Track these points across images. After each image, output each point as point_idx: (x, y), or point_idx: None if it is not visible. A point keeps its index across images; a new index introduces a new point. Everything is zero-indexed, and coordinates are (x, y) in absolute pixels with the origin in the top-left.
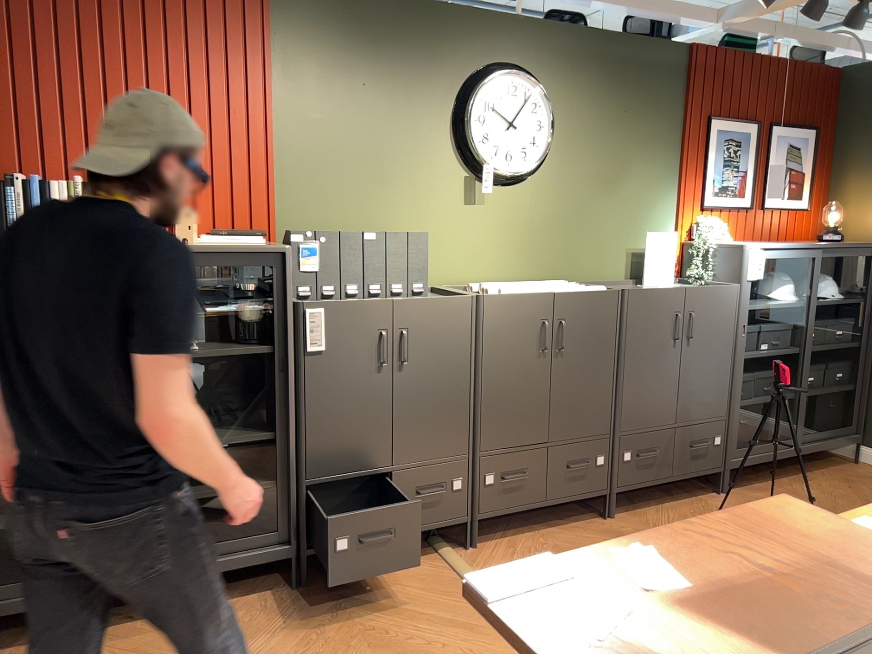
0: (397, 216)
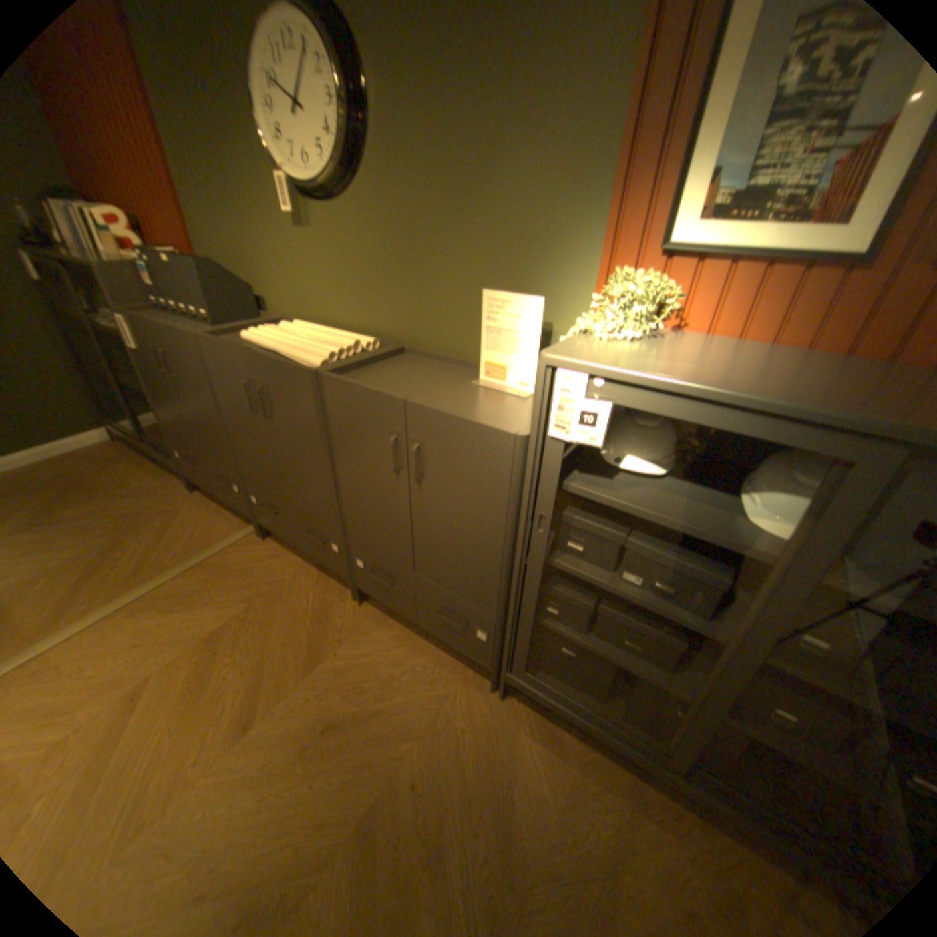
0: (249, 239)
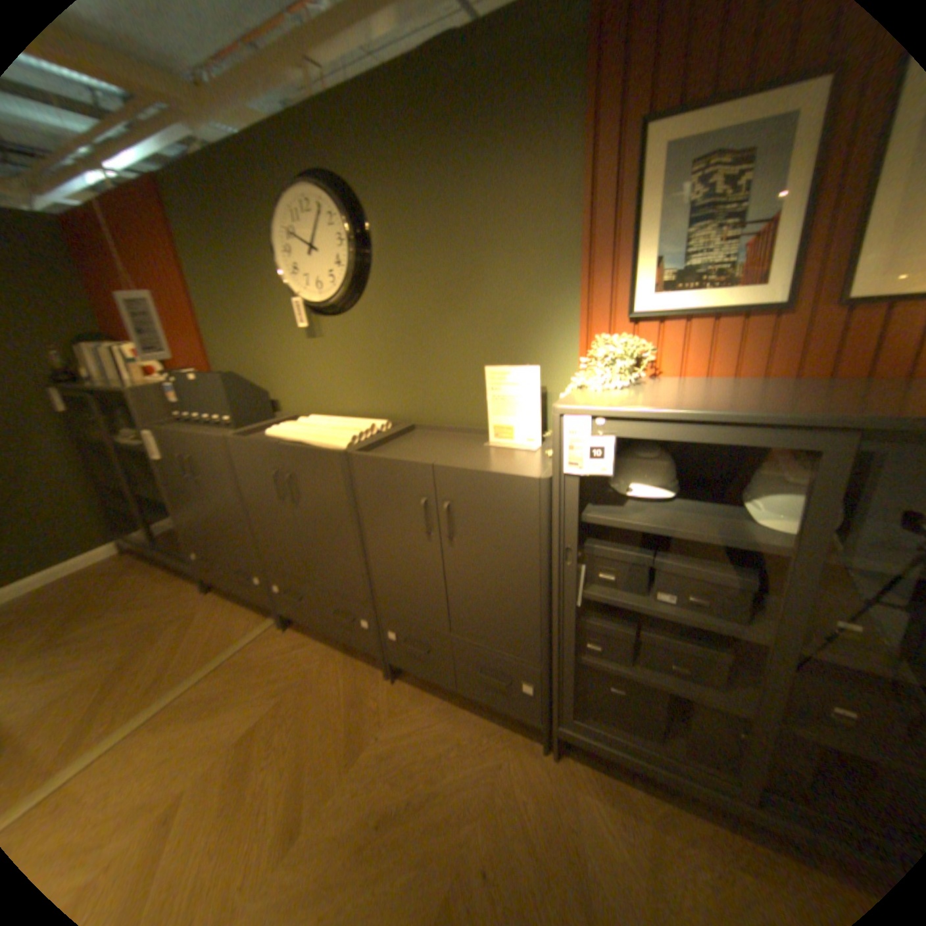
0: (264, 354)
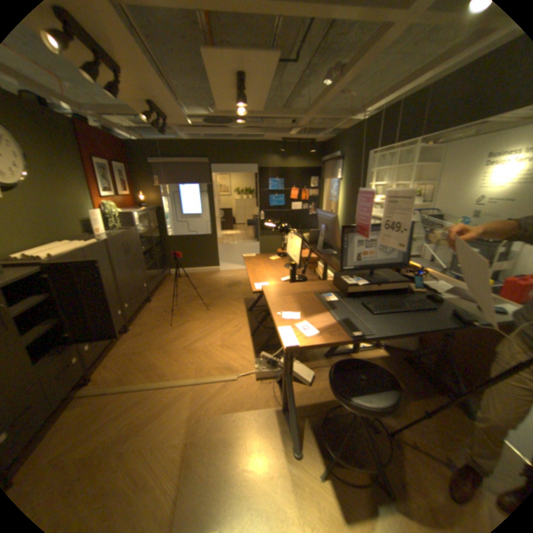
0: None
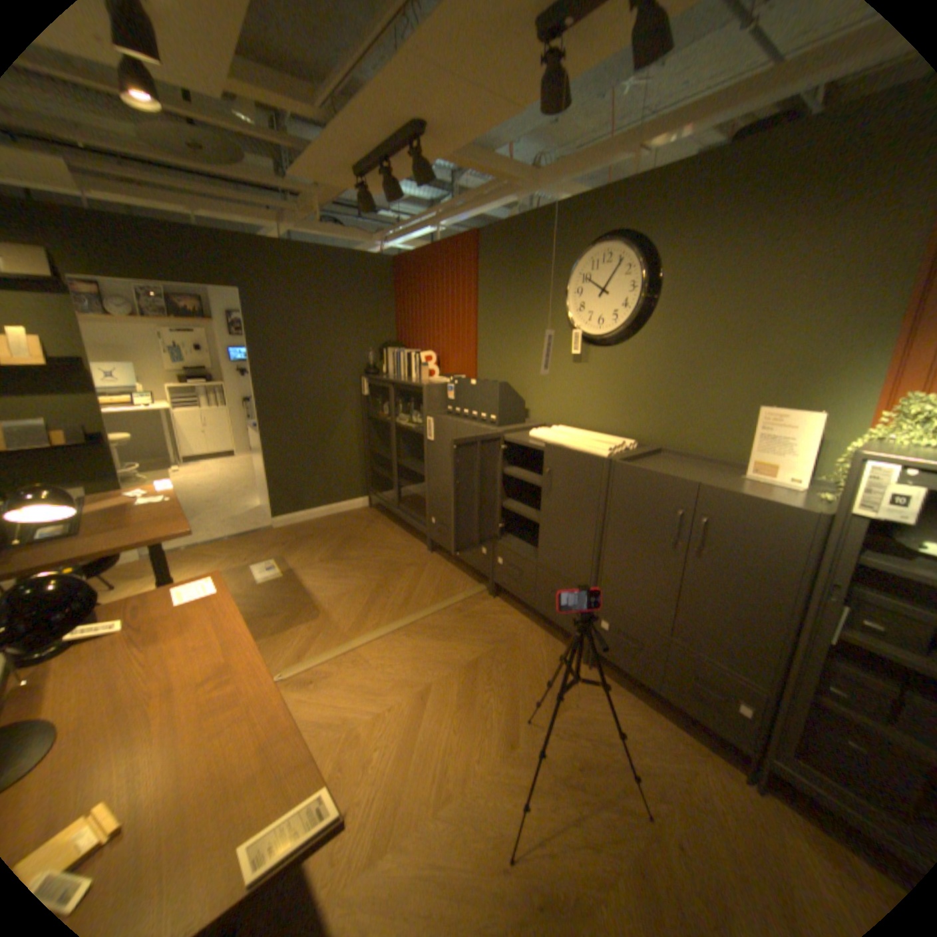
0: (530, 371)
